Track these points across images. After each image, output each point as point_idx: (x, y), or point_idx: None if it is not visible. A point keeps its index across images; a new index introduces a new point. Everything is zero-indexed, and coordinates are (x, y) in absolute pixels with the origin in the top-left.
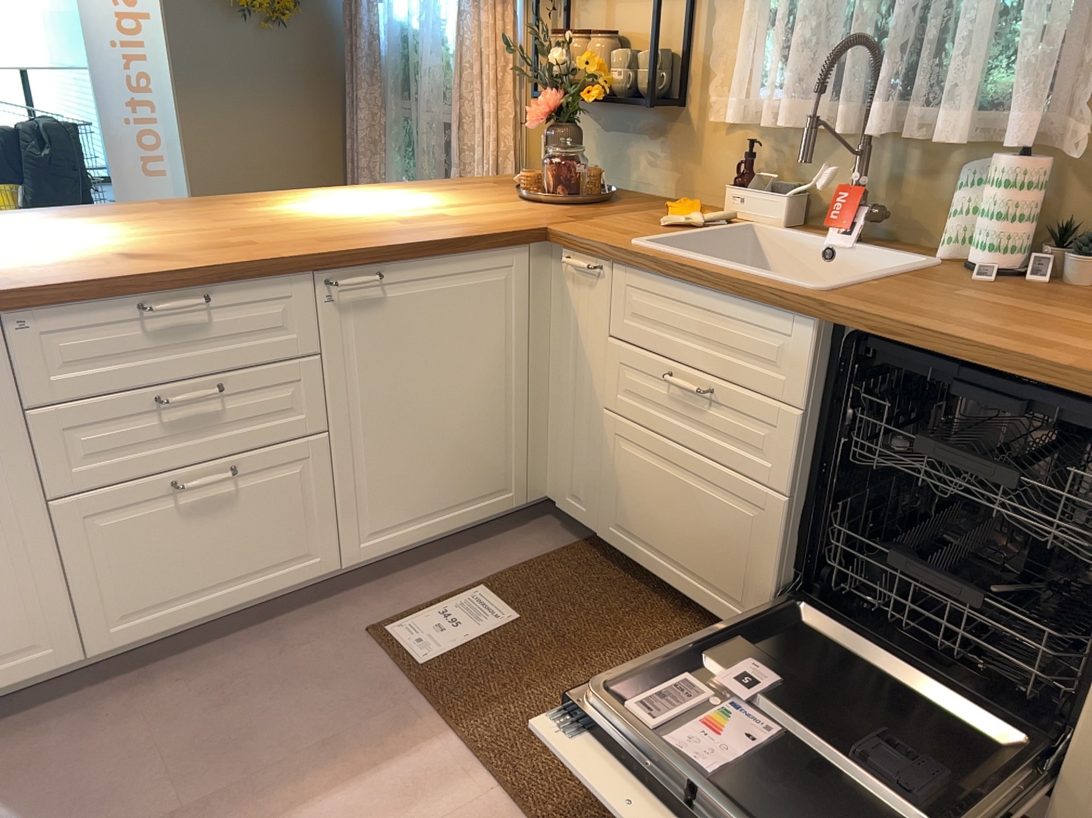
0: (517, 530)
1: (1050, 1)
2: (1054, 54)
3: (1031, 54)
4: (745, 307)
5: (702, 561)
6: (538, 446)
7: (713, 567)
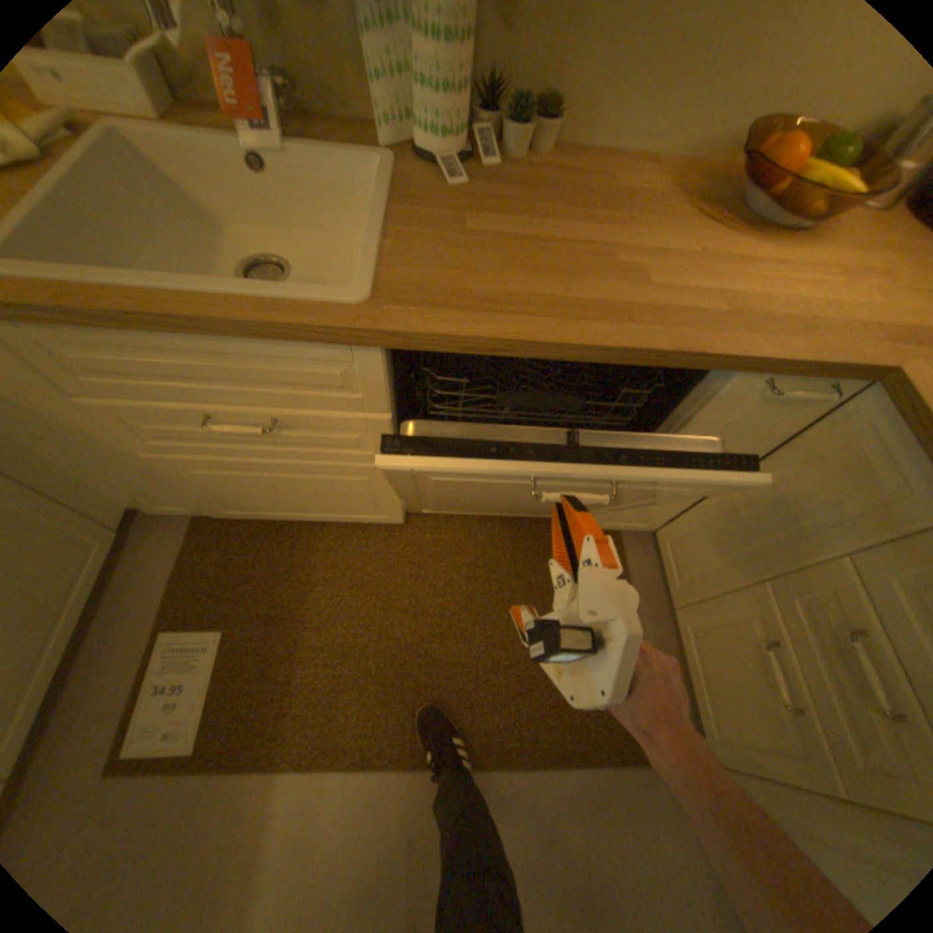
0: (127, 549)
1: None
2: None
3: None
4: (272, 342)
5: (330, 506)
6: (77, 493)
7: (342, 507)
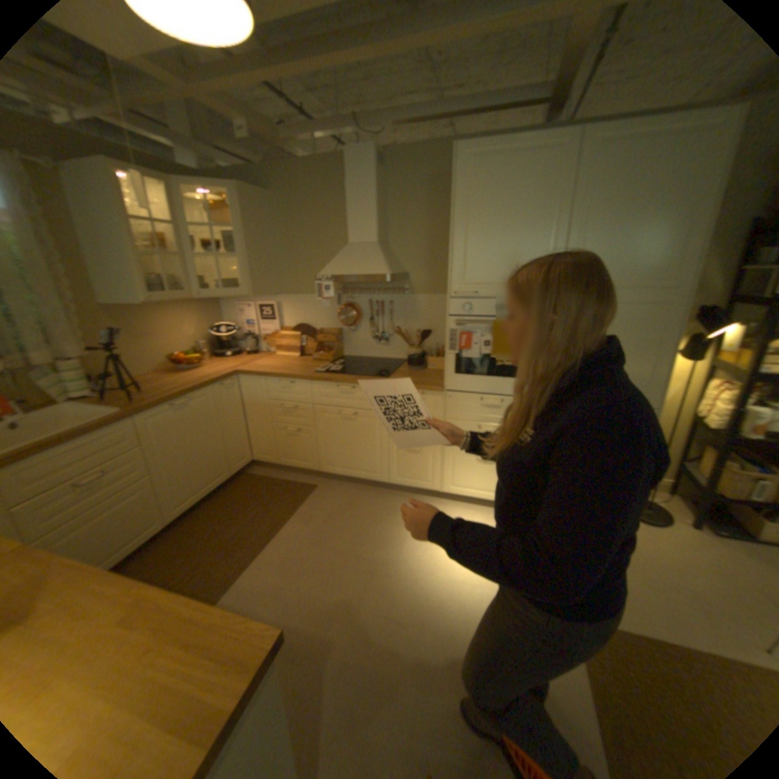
0: None
1: (62, 312)
2: (67, 328)
3: (66, 329)
4: (103, 432)
5: (130, 534)
6: None
7: (136, 530)
